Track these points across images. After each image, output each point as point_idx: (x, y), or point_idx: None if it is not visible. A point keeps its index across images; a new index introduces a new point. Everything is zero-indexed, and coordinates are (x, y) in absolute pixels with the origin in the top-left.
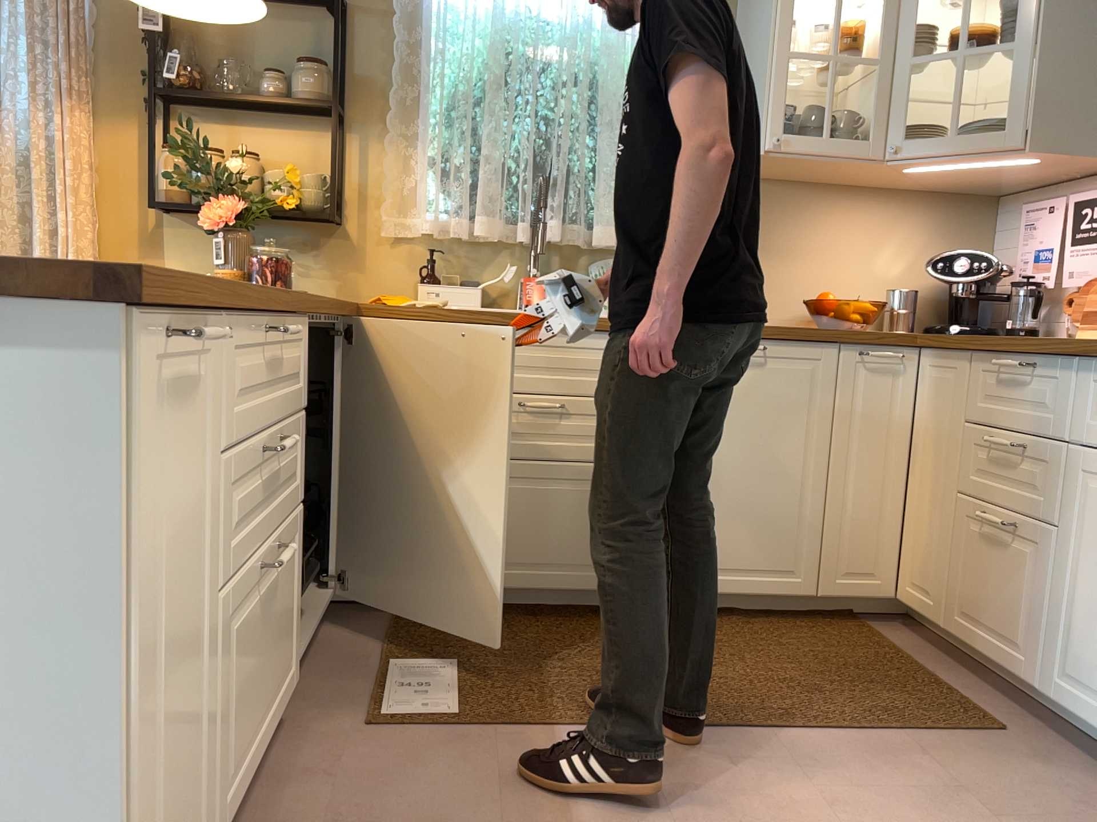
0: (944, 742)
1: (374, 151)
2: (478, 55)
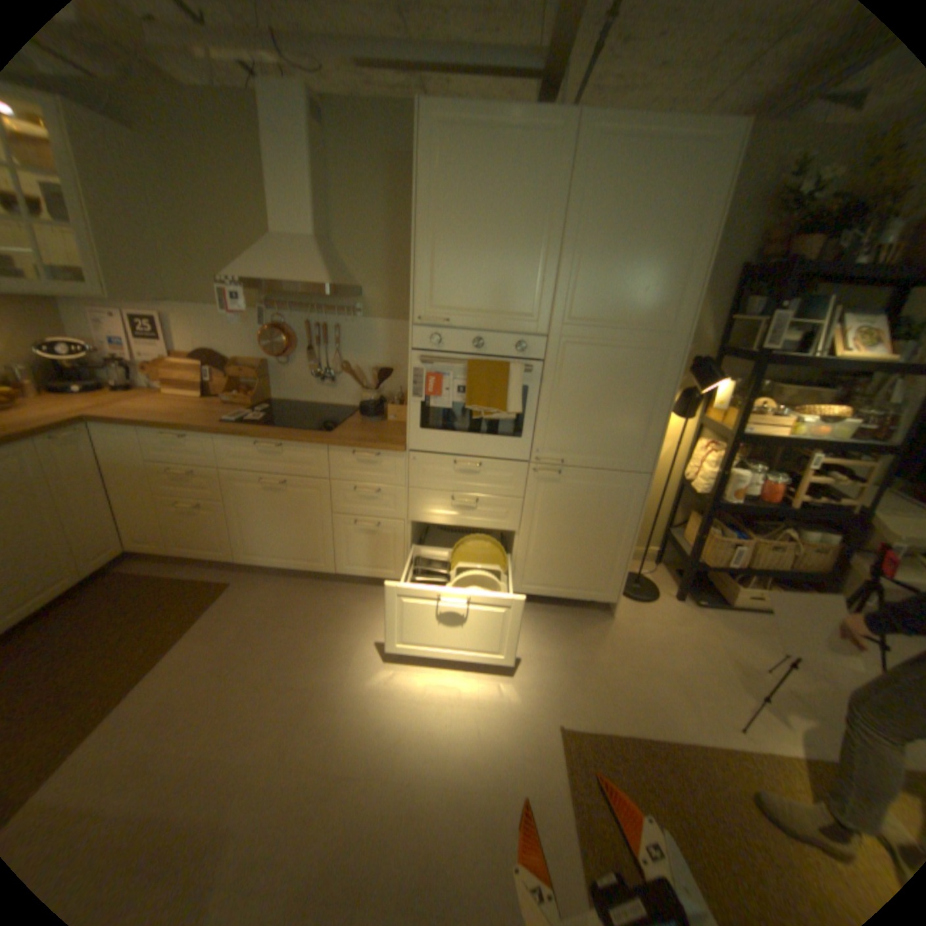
0: (216, 609)
1: None
2: None
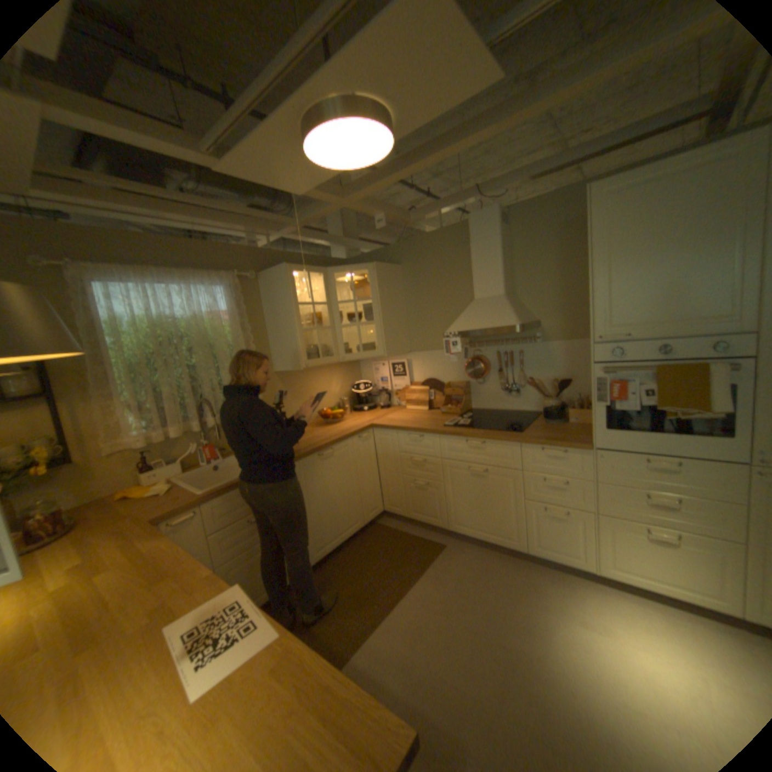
0: (438, 563)
1: (77, 412)
2: (136, 343)
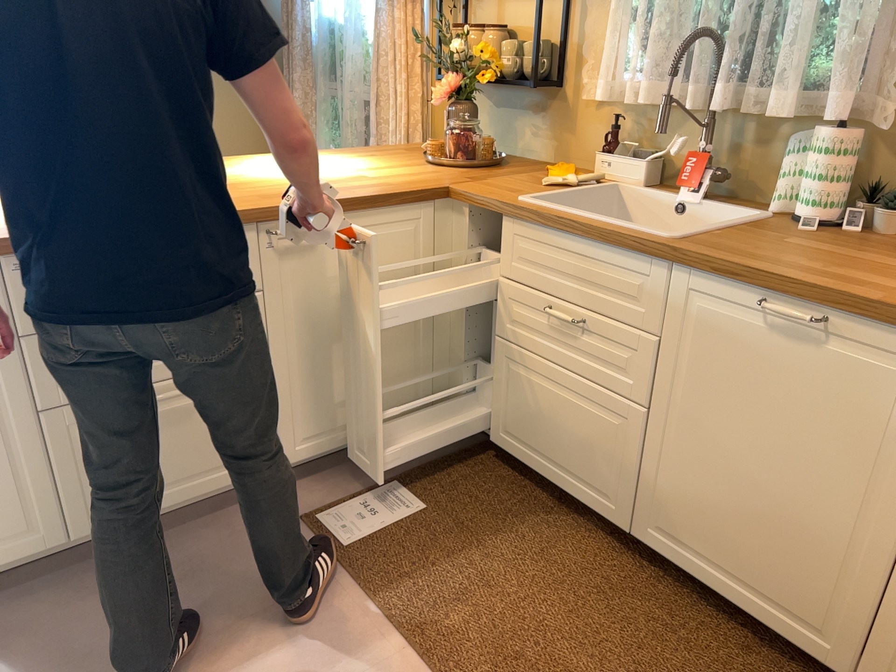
0: None
1: (588, 10)
2: None
